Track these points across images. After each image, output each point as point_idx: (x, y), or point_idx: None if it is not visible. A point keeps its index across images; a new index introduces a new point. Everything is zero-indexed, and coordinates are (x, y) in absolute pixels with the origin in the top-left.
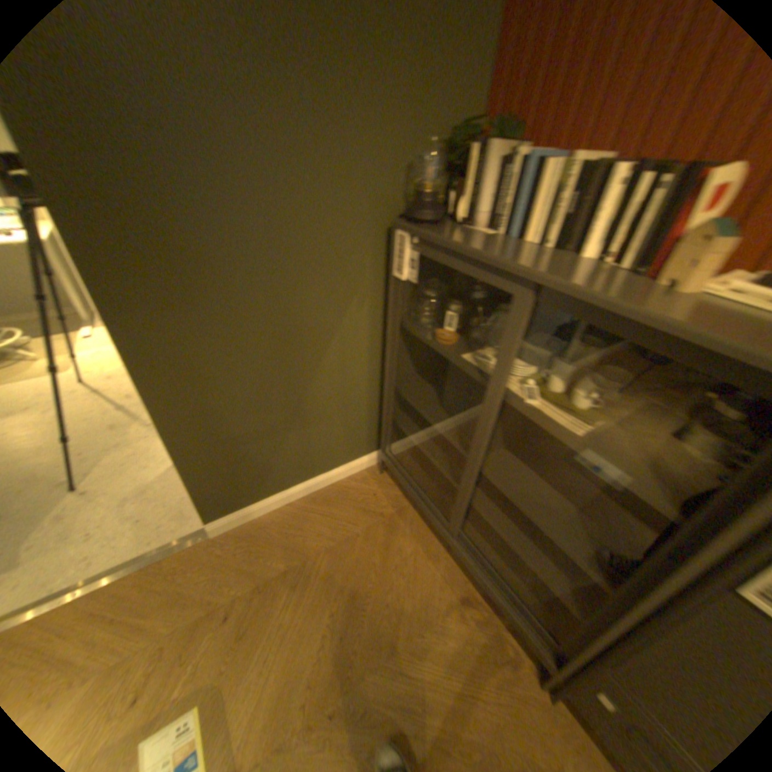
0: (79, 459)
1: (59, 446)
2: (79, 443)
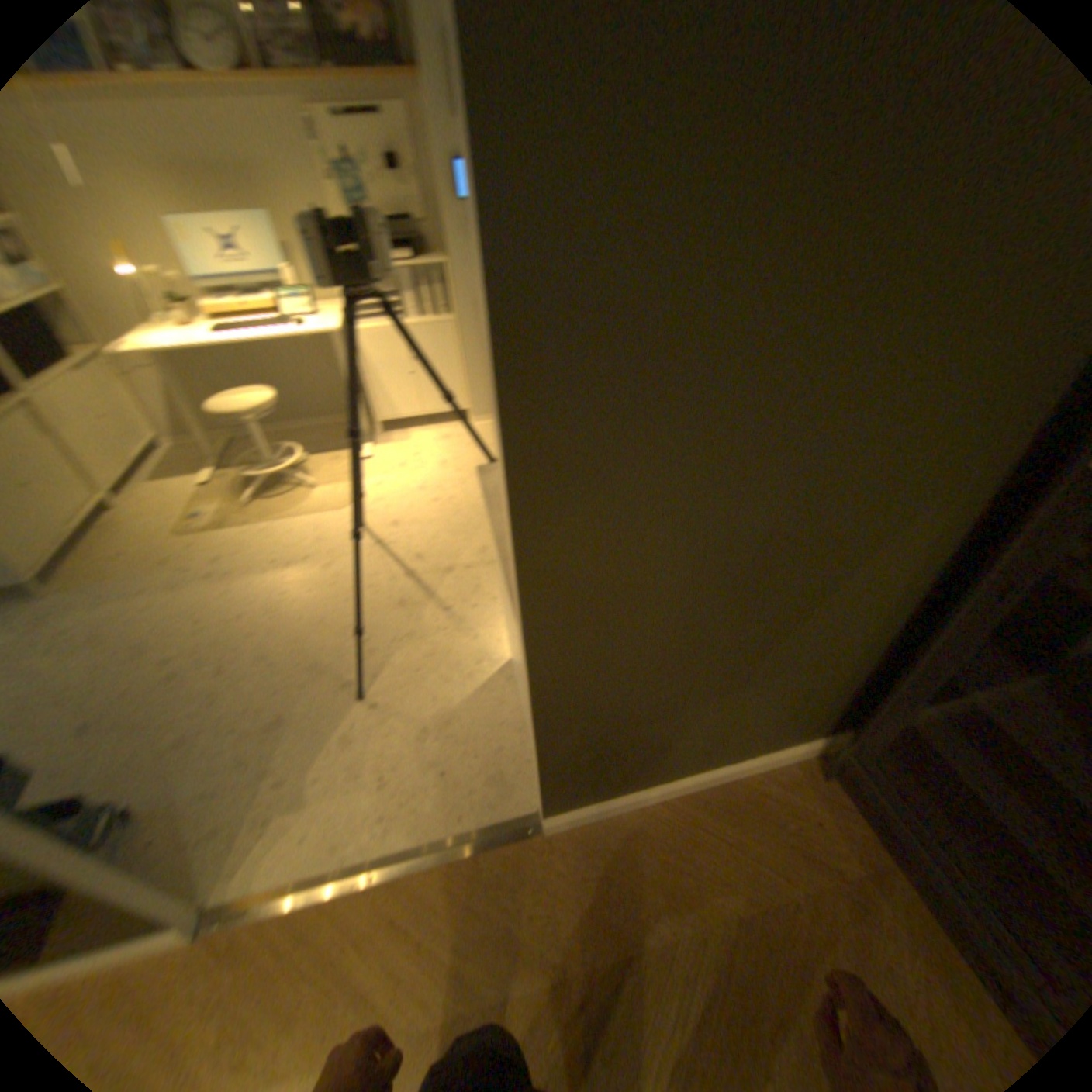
0: (369, 647)
1: (346, 622)
2: (368, 621)
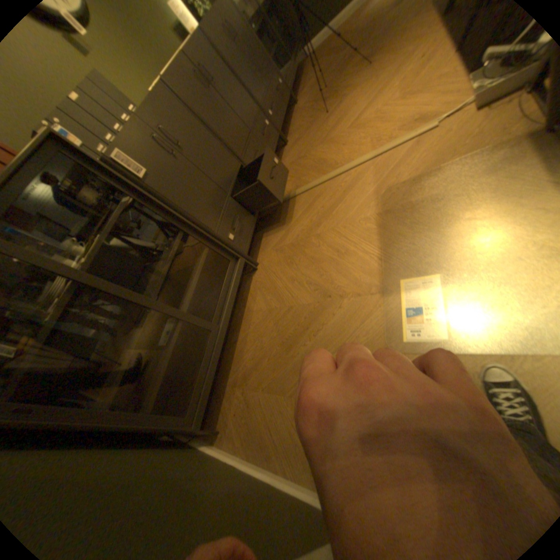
0: None
1: None
2: None
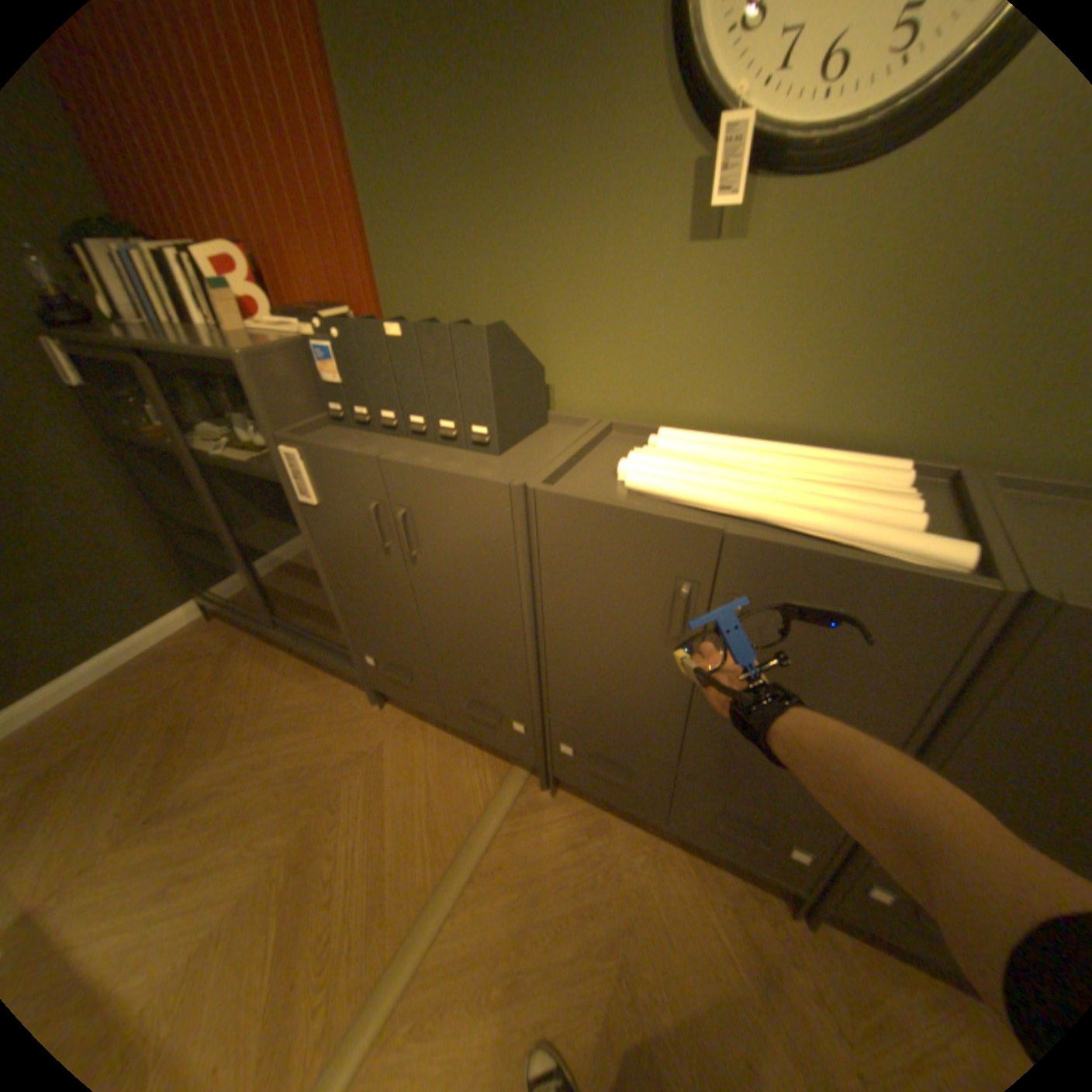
0: None
1: None
2: None
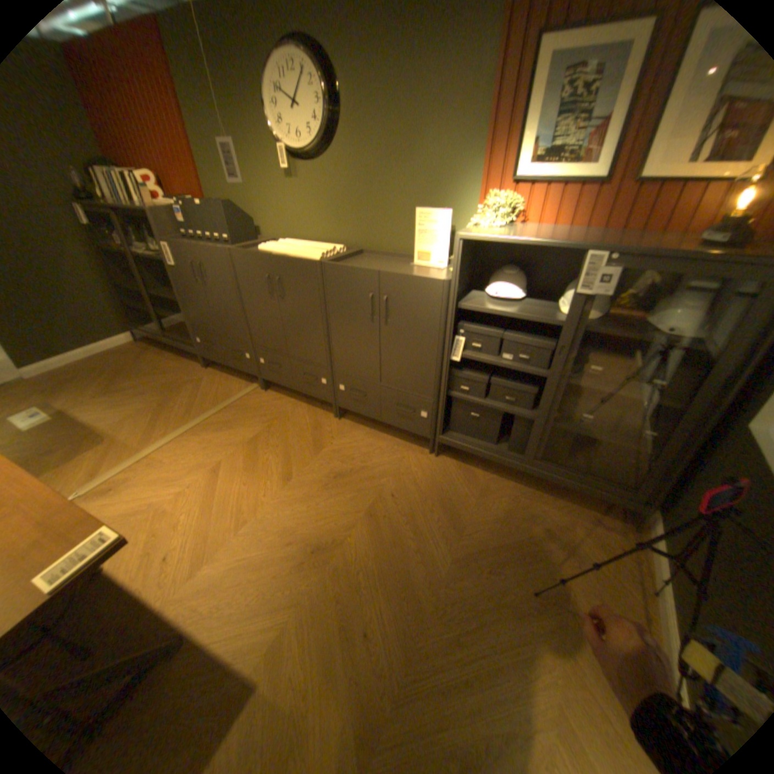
0: None
1: None
2: None
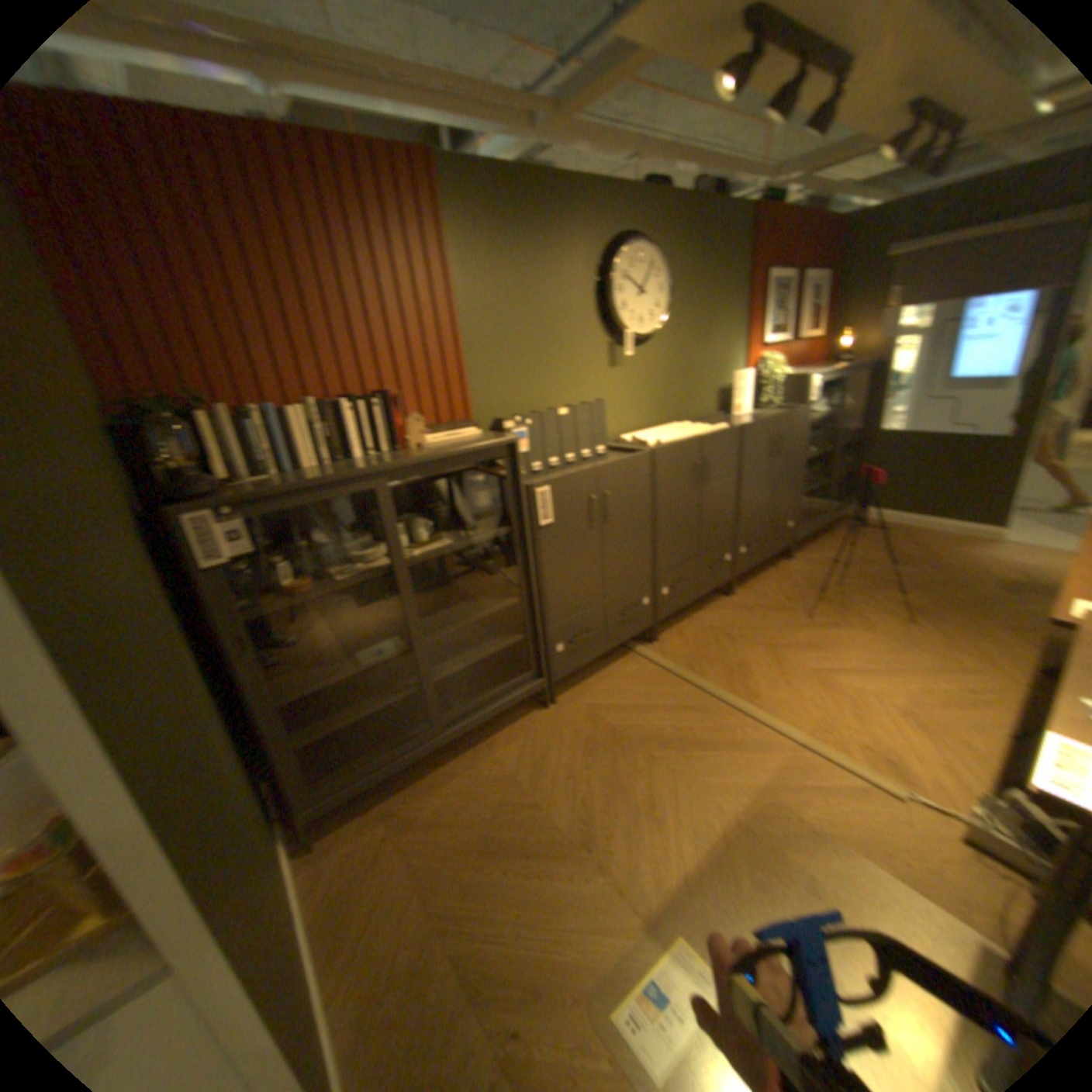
0: None
1: None
2: None
